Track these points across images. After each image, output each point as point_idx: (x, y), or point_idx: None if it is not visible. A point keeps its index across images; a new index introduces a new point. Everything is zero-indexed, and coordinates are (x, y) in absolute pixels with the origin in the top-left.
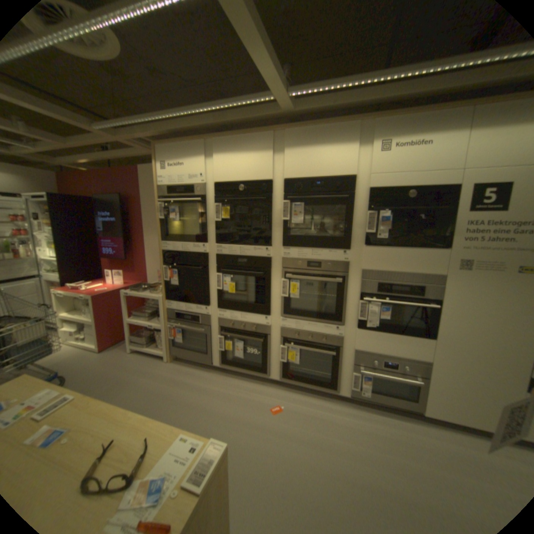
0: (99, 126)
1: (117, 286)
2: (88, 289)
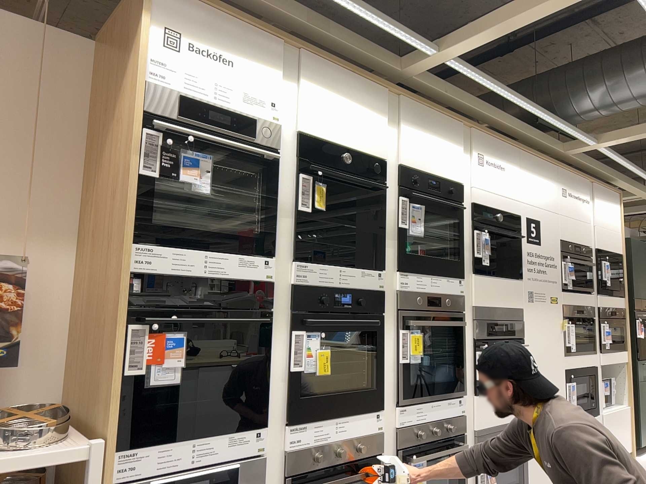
0: None
1: None
2: None
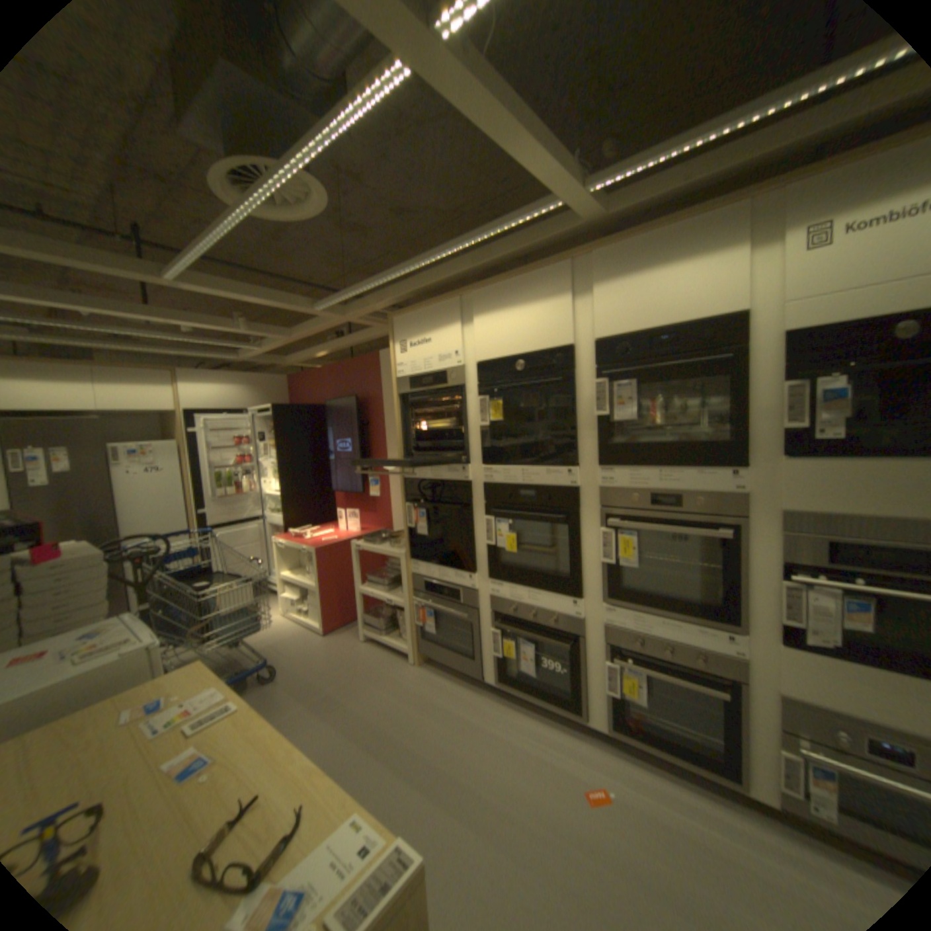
0: (323, 305)
1: (352, 533)
2: (314, 537)
